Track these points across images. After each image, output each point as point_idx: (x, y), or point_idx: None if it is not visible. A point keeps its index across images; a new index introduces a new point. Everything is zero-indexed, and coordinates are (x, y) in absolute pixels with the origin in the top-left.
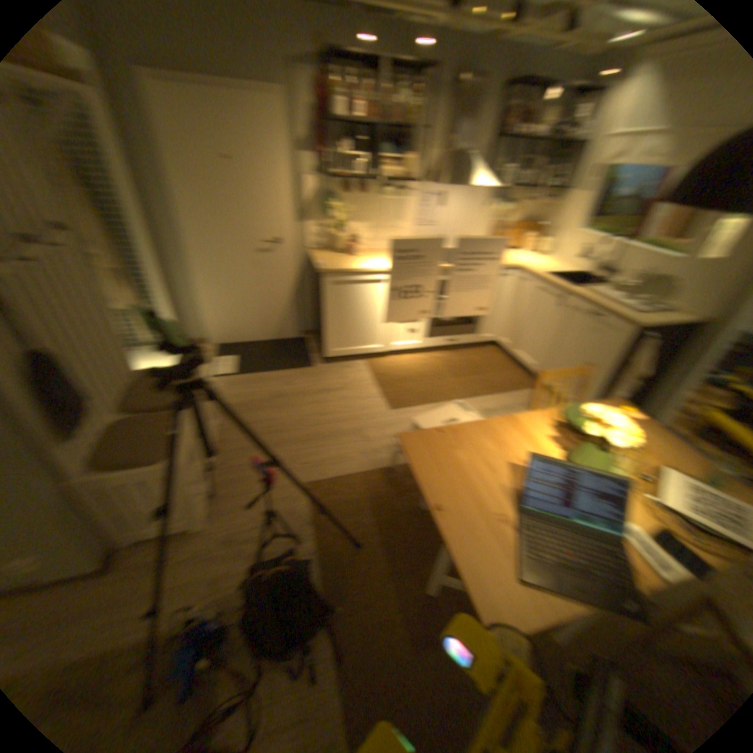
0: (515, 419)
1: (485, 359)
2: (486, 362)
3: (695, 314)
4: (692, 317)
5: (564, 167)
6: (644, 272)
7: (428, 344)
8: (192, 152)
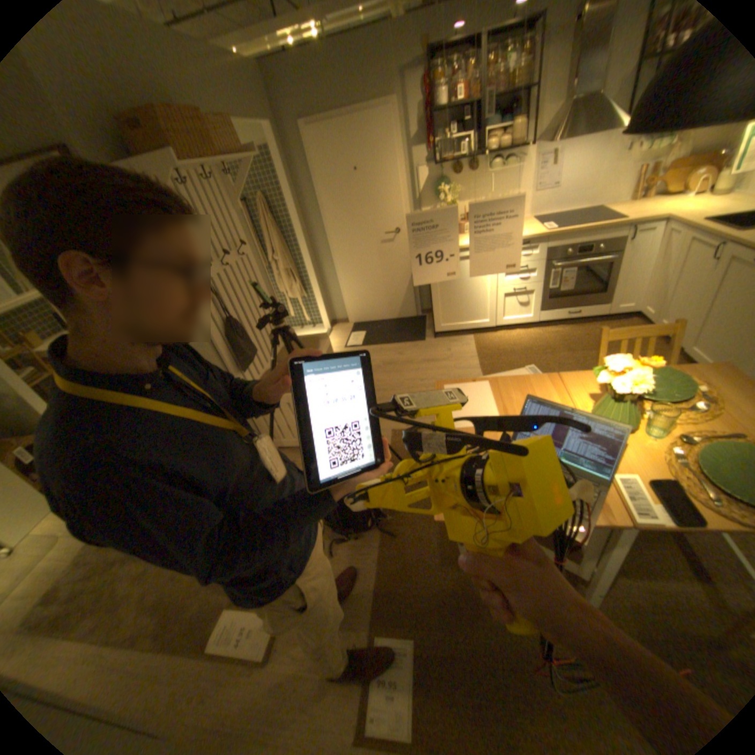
0: (555, 377)
1: None
2: None
3: None
4: None
5: None
6: None
7: (540, 317)
8: (327, 172)
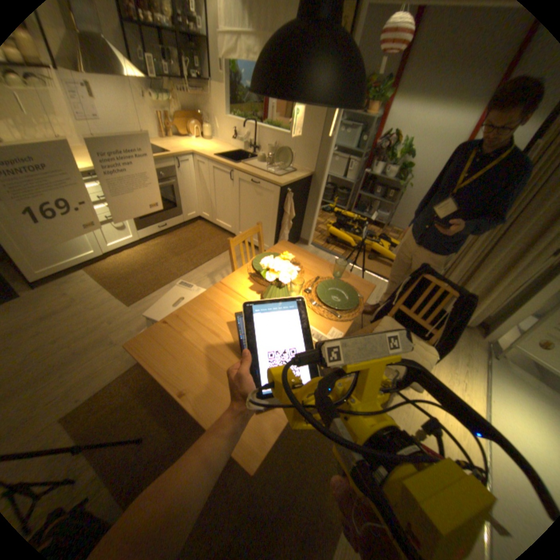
0: (220, 285)
1: (194, 233)
2: (195, 236)
3: (305, 171)
4: (304, 173)
5: (194, 60)
6: (272, 146)
7: (139, 235)
8: None
